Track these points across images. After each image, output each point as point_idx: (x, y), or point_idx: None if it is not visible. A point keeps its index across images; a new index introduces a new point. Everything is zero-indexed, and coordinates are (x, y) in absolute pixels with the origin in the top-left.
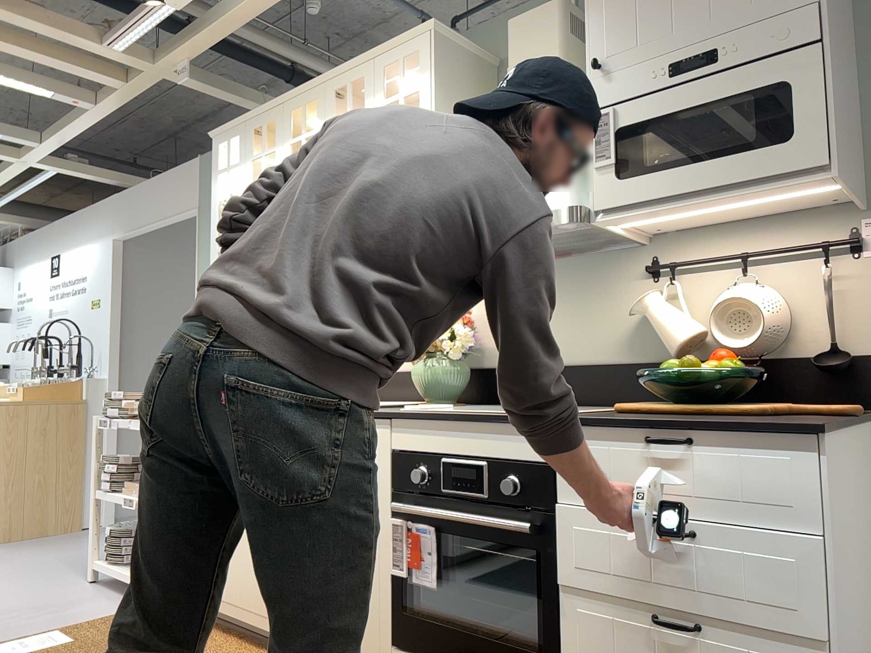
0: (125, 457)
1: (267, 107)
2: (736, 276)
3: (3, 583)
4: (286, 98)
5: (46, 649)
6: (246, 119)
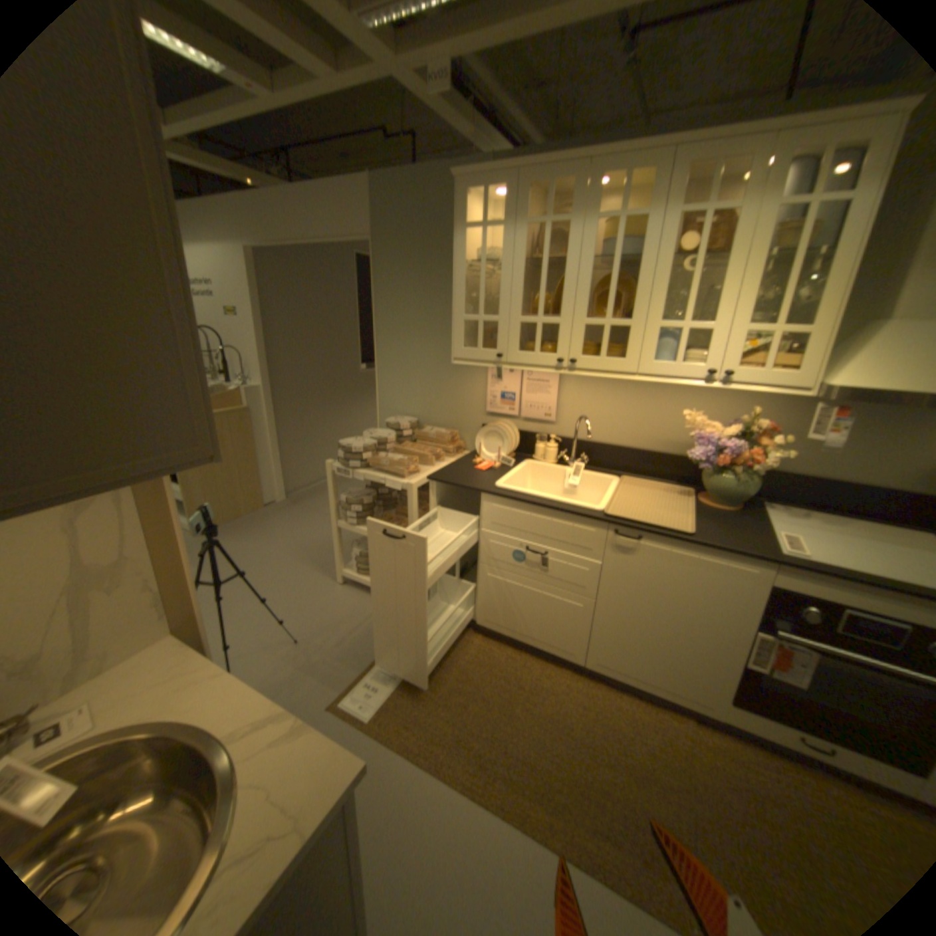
0: (363, 497)
1: (562, 156)
2: None
3: (266, 593)
4: (599, 151)
5: (395, 691)
6: (520, 163)
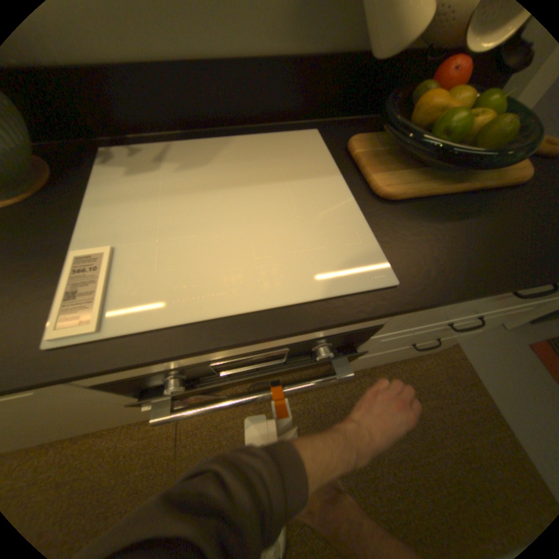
0: None
1: None
2: None
3: None
4: None
5: None
6: None
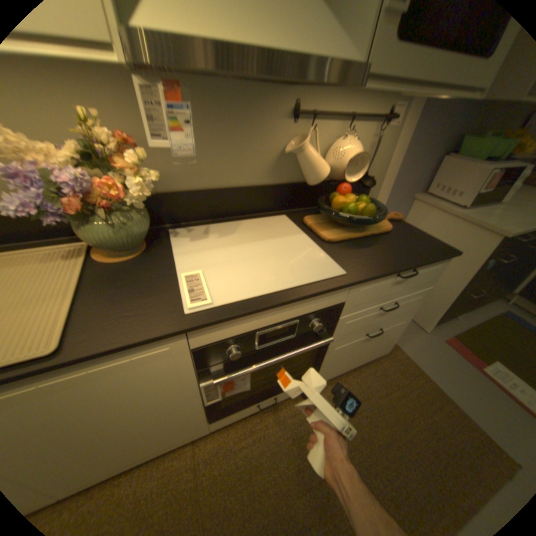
0: None
1: None
2: (340, 126)
3: None
4: None
5: None
6: None
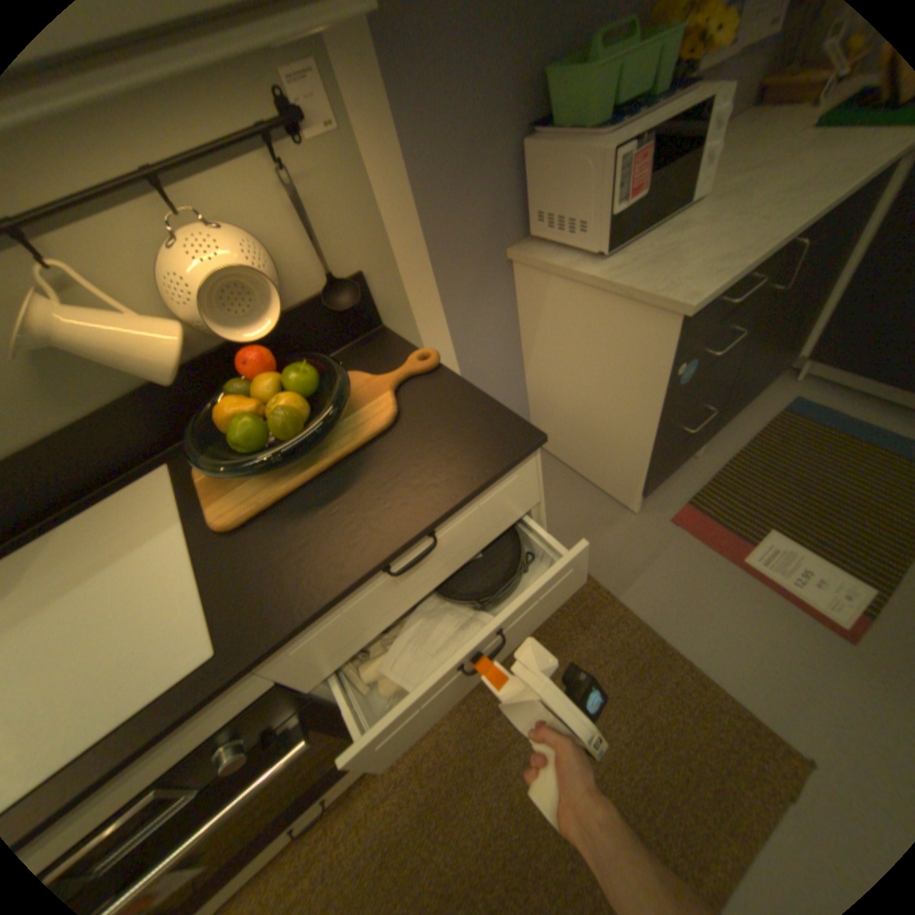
0: None
1: None
2: (151, 214)
3: None
4: None
5: None
6: None
